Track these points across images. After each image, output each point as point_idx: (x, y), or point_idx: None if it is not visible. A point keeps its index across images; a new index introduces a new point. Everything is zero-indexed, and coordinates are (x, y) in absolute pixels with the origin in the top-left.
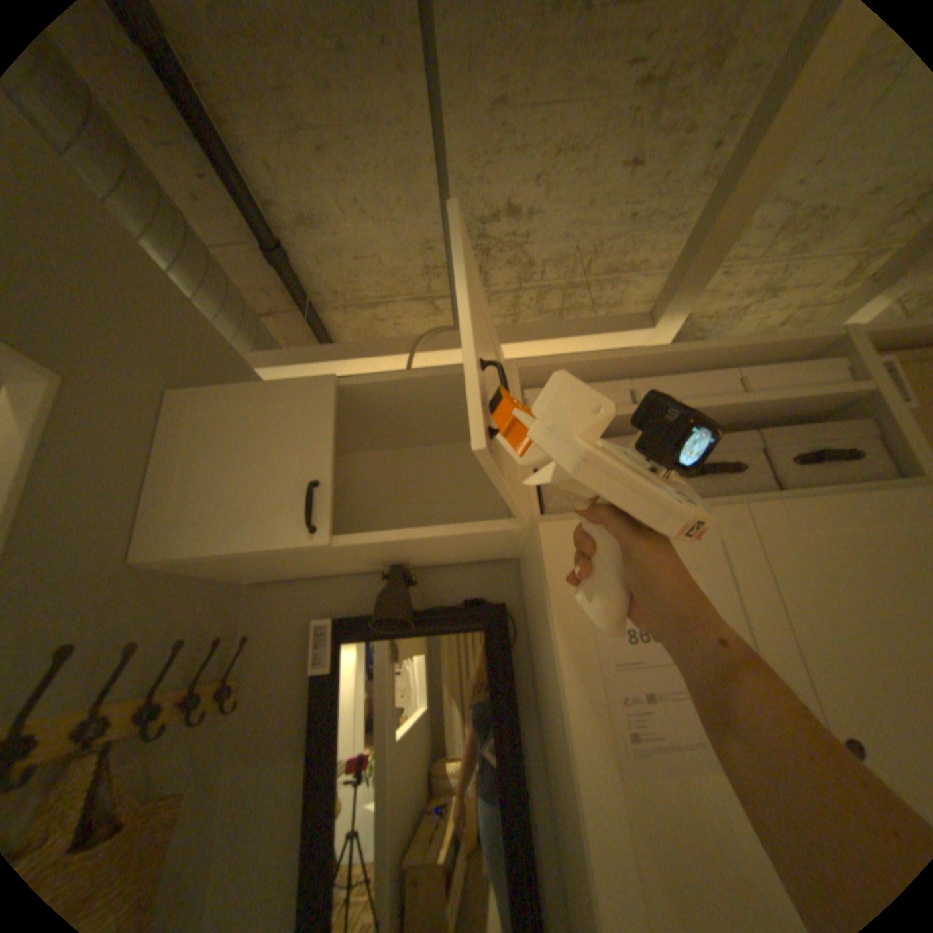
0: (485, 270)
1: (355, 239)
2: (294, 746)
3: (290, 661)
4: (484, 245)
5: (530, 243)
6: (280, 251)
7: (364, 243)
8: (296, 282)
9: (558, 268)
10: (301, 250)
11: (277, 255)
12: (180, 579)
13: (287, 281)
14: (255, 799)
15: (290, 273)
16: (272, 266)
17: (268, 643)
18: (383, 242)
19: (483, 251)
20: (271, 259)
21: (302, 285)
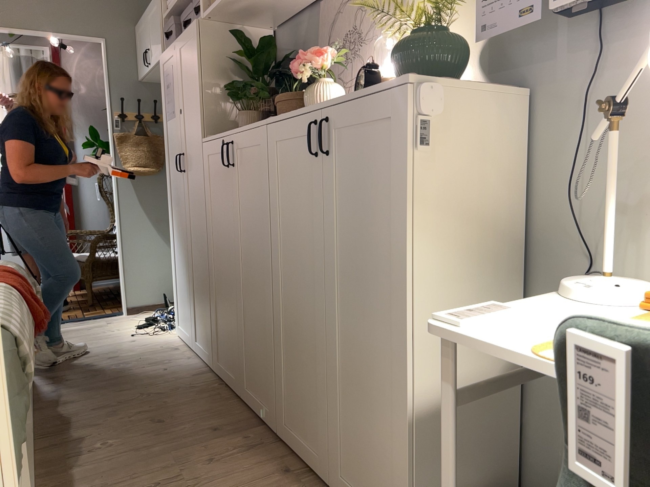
0: None
1: None
2: None
3: None
4: None
5: None
6: None
7: None
8: None
9: None
10: None
11: None
12: (157, 83)
13: None
14: None
15: None
16: None
17: None
18: None
19: None
20: None
21: None
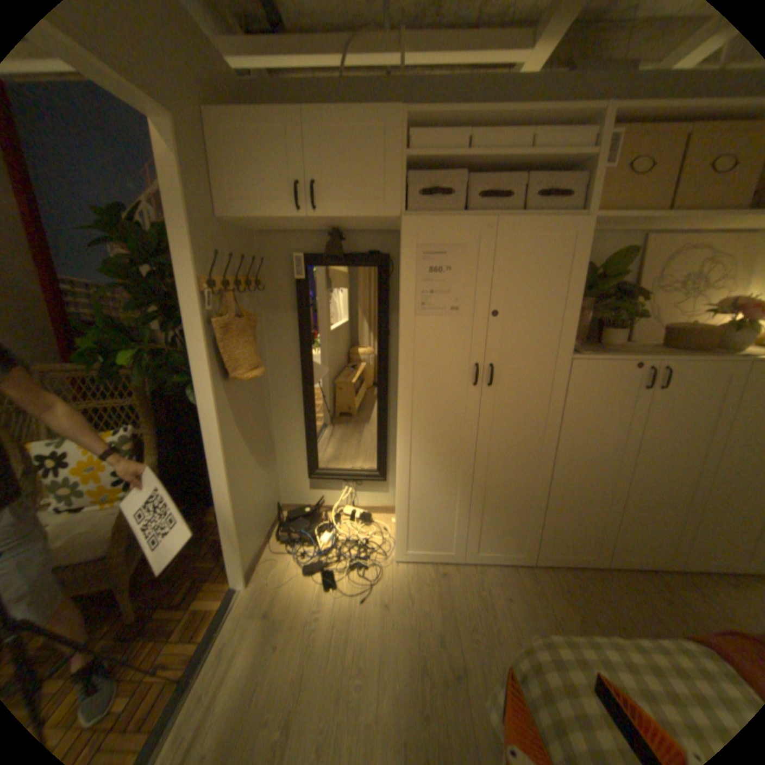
0: None
1: None
2: (292, 309)
3: (285, 273)
4: None
5: None
6: None
7: None
8: None
9: None
10: None
11: None
12: (233, 227)
13: None
14: (278, 326)
15: None
16: None
17: (272, 264)
18: None
19: None
20: None
21: None
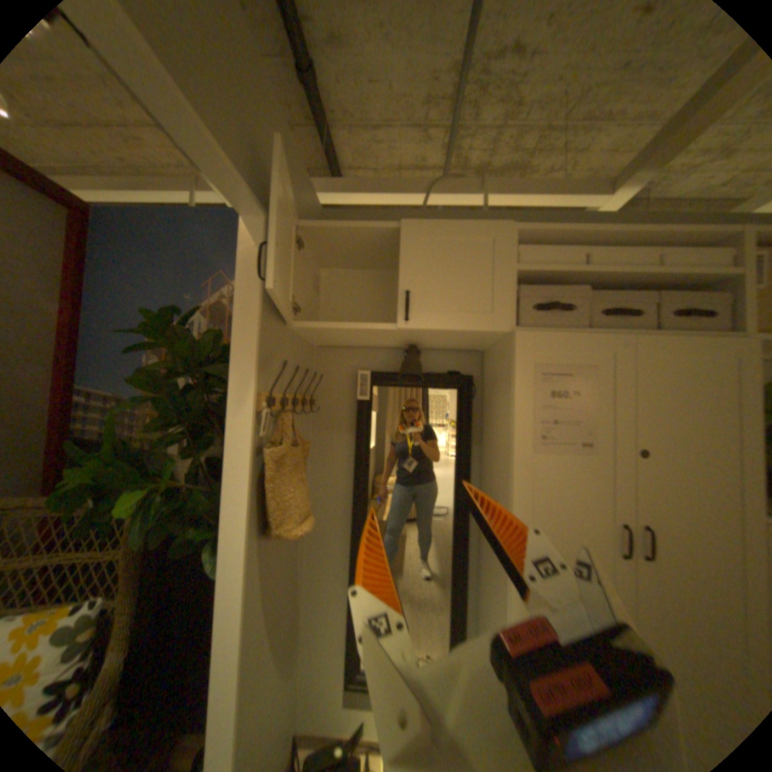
0: (479, 106)
1: (374, 63)
2: (347, 434)
3: (344, 392)
4: (485, 81)
5: (525, 84)
6: (312, 72)
7: (381, 68)
8: (315, 100)
9: (544, 111)
10: (325, 69)
11: (310, 76)
12: (299, 338)
13: (308, 97)
14: (327, 455)
15: (313, 91)
16: (304, 86)
17: (330, 381)
18: (398, 69)
19: (482, 87)
20: (304, 80)
21: (320, 103)
